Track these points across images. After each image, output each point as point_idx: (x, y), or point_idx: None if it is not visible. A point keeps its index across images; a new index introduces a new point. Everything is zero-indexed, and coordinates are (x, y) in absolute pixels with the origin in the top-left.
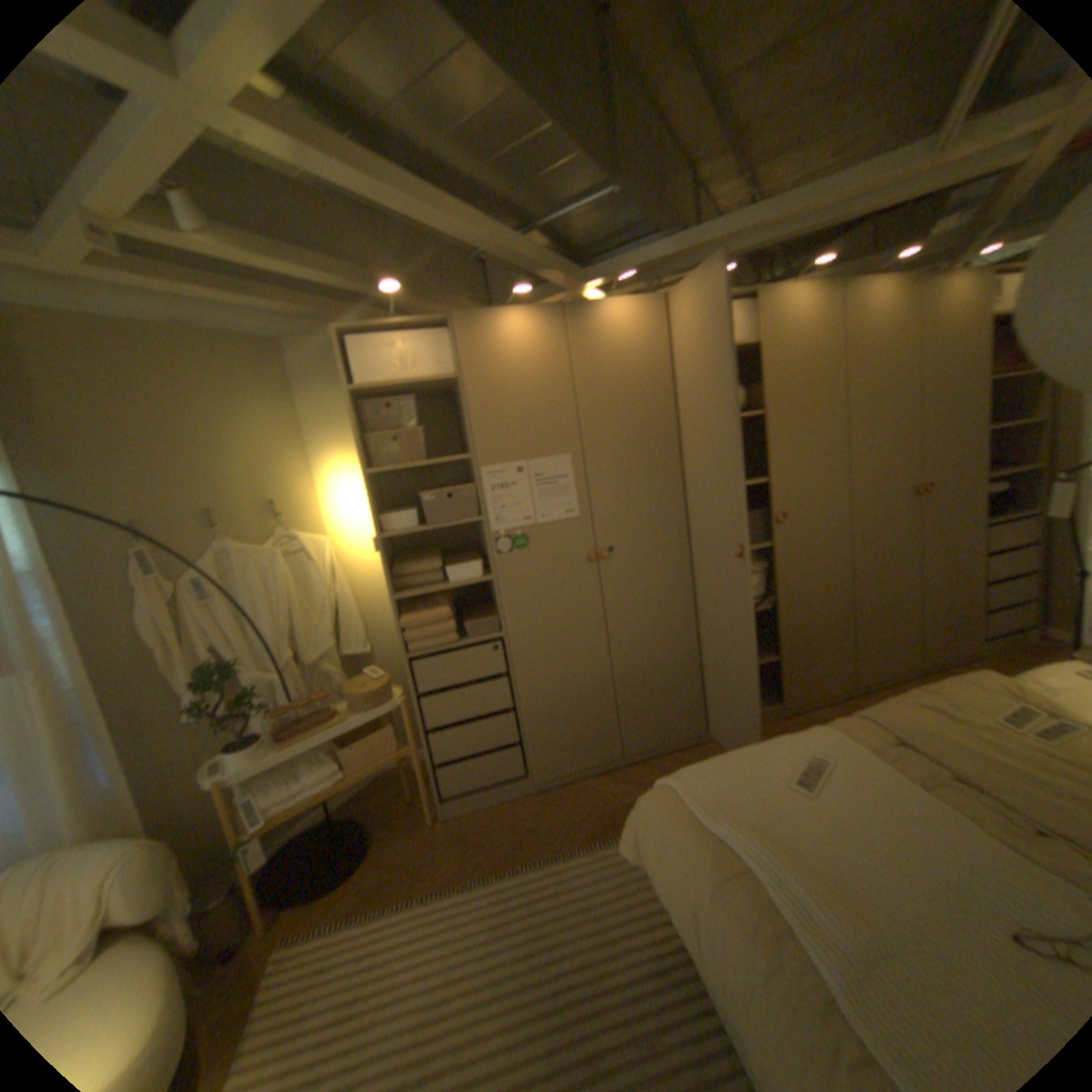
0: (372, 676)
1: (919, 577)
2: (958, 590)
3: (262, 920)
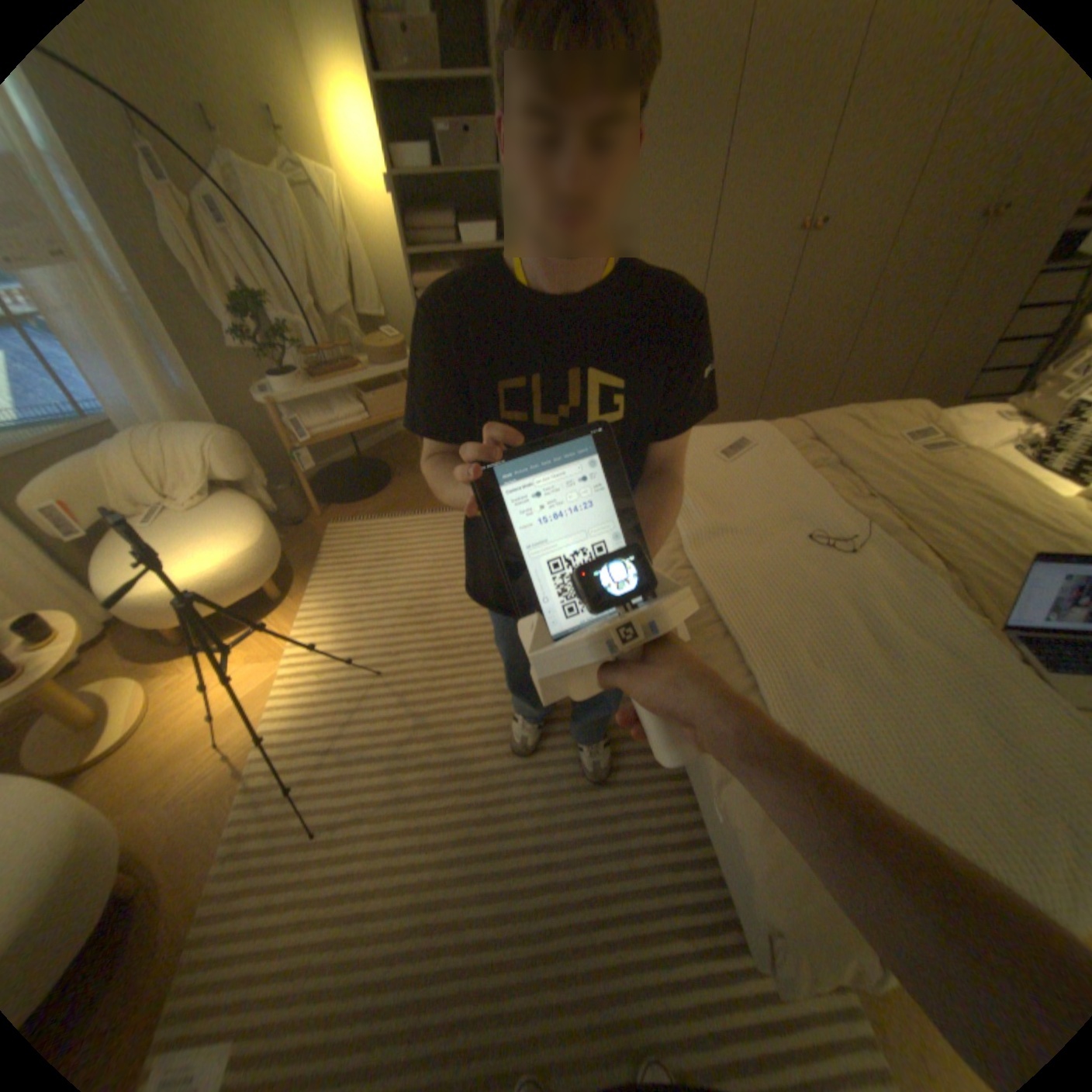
0: (386, 337)
1: (933, 320)
2: (965, 342)
3: (316, 507)
